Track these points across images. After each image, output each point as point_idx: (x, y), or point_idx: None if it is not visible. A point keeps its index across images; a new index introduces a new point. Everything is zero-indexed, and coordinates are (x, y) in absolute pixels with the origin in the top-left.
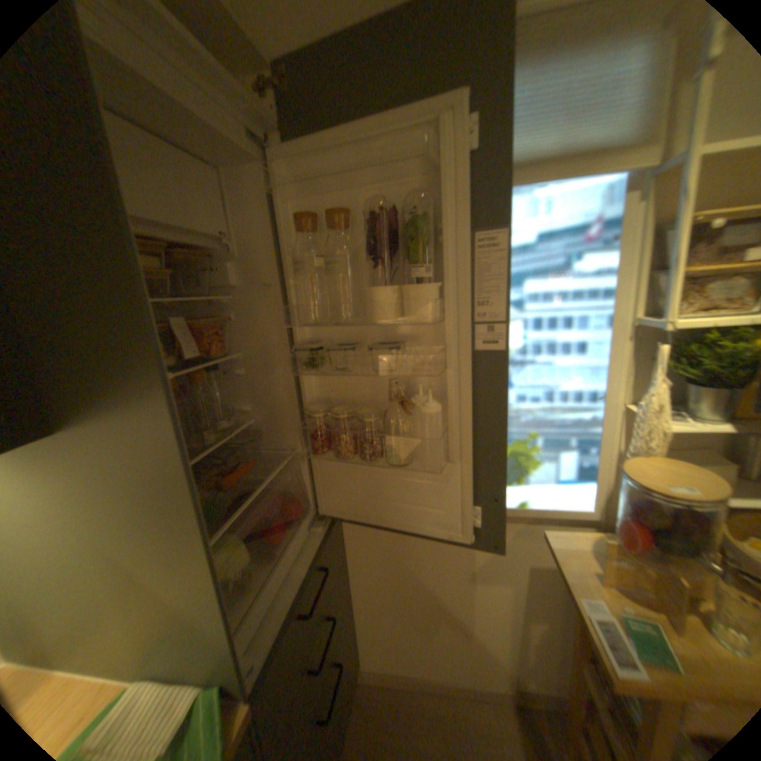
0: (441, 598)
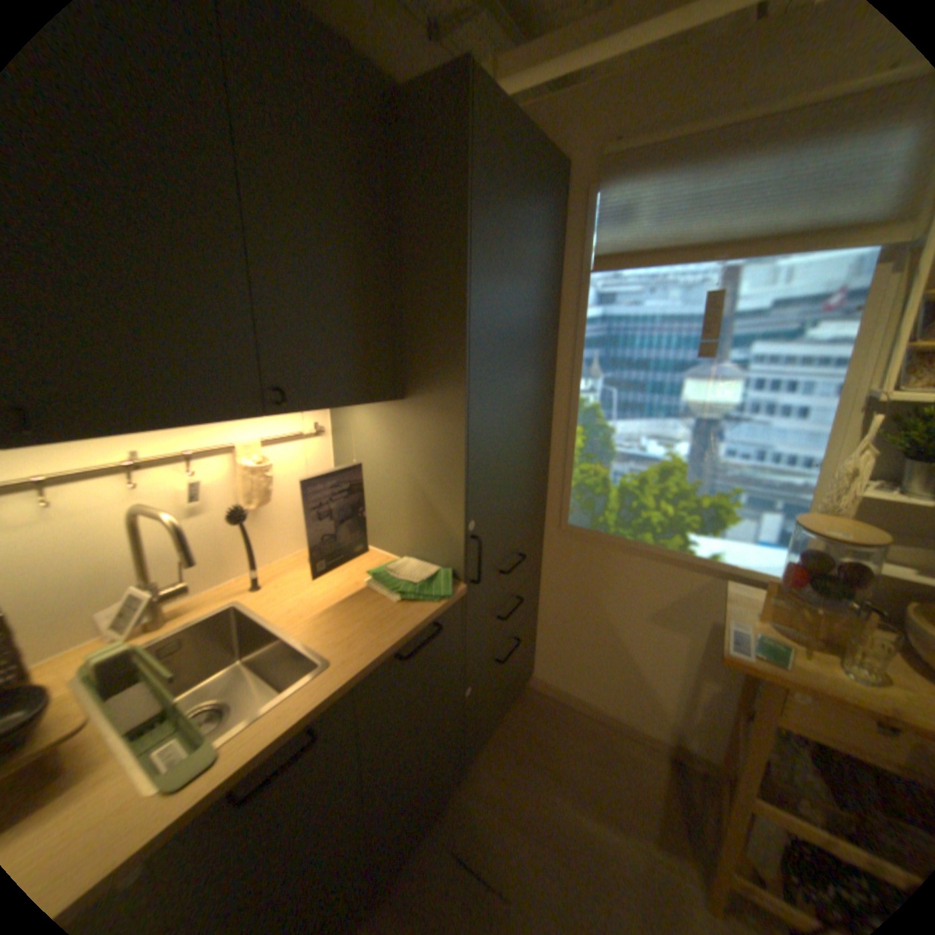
0: (618, 630)
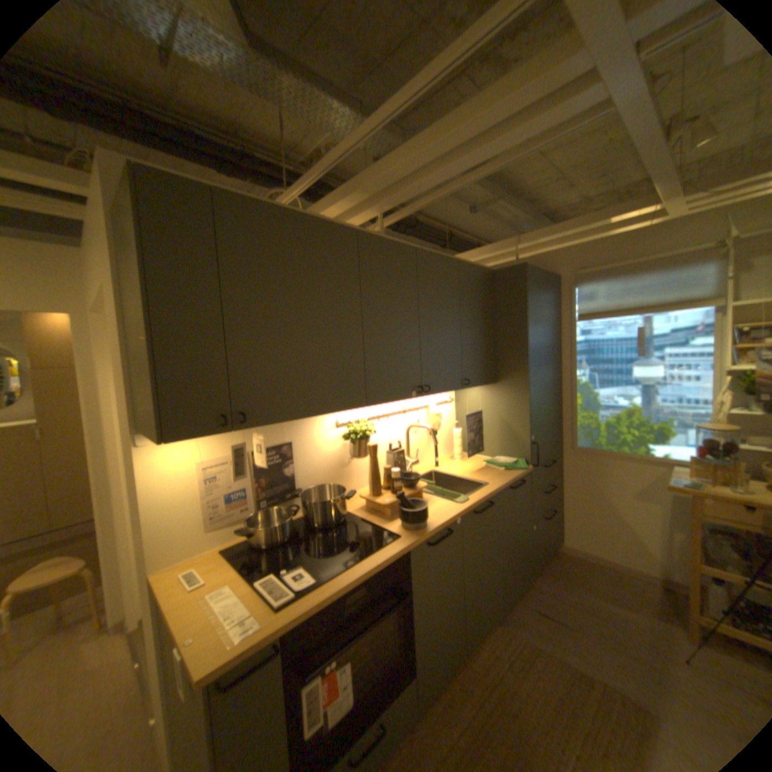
0: (615, 507)
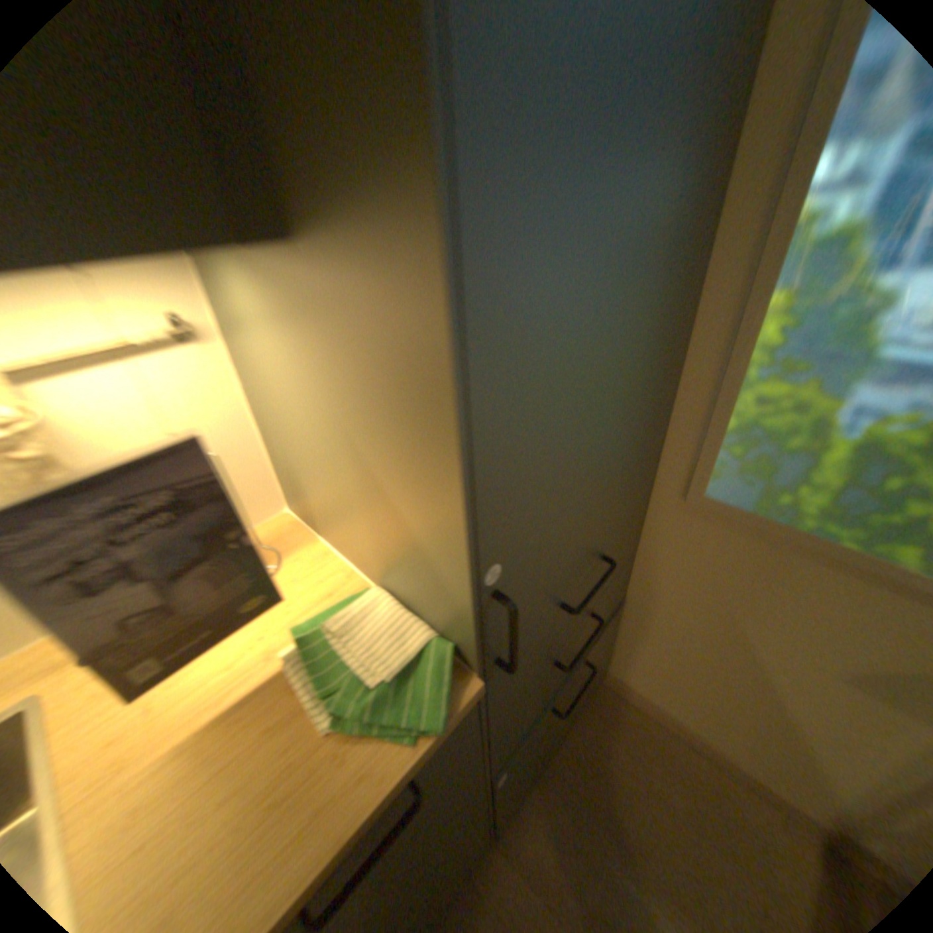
0: (772, 669)
